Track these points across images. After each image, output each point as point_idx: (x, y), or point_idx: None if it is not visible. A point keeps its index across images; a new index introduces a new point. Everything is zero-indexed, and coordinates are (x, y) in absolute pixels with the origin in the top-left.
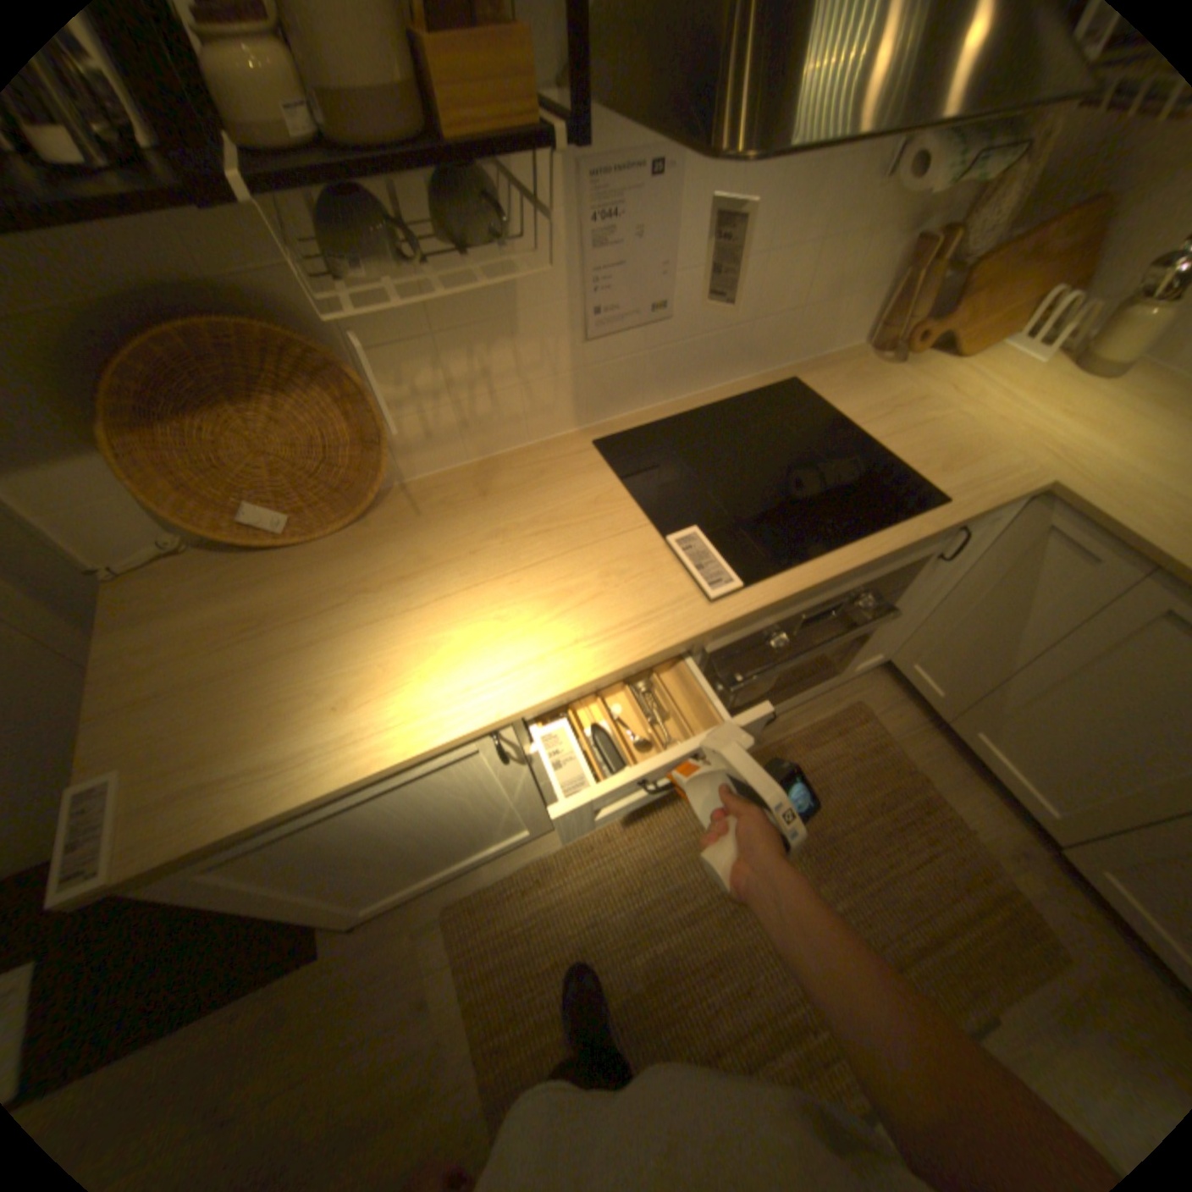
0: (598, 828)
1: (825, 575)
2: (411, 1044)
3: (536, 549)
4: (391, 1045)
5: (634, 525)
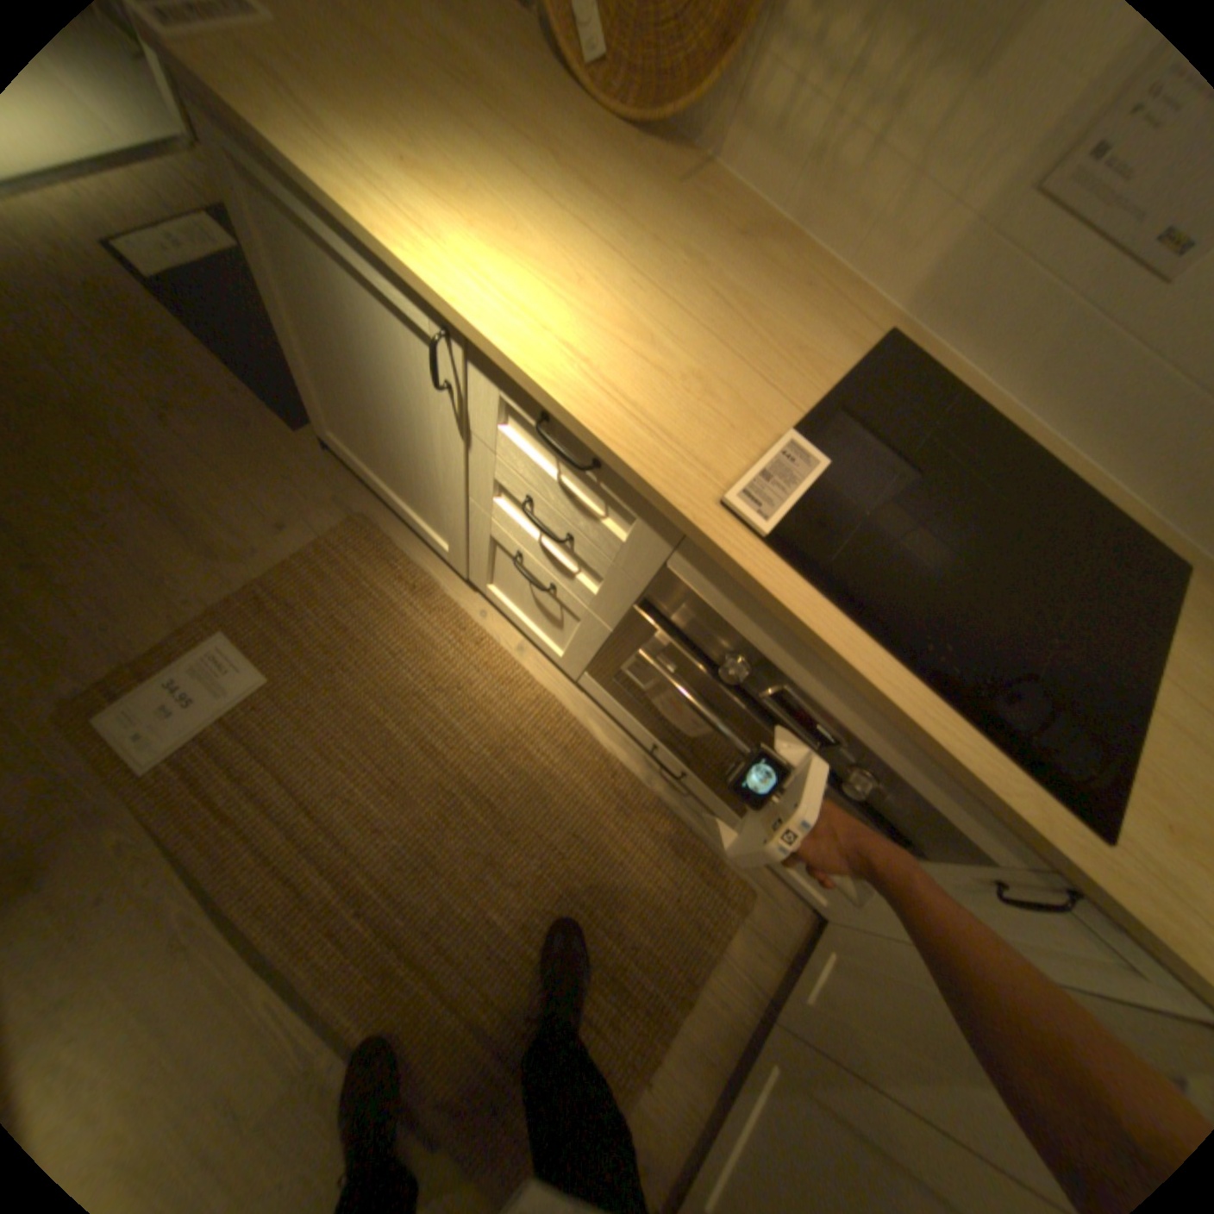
0: (486, 633)
1: (848, 656)
2: (248, 534)
3: (693, 299)
4: (243, 518)
5: (790, 397)
